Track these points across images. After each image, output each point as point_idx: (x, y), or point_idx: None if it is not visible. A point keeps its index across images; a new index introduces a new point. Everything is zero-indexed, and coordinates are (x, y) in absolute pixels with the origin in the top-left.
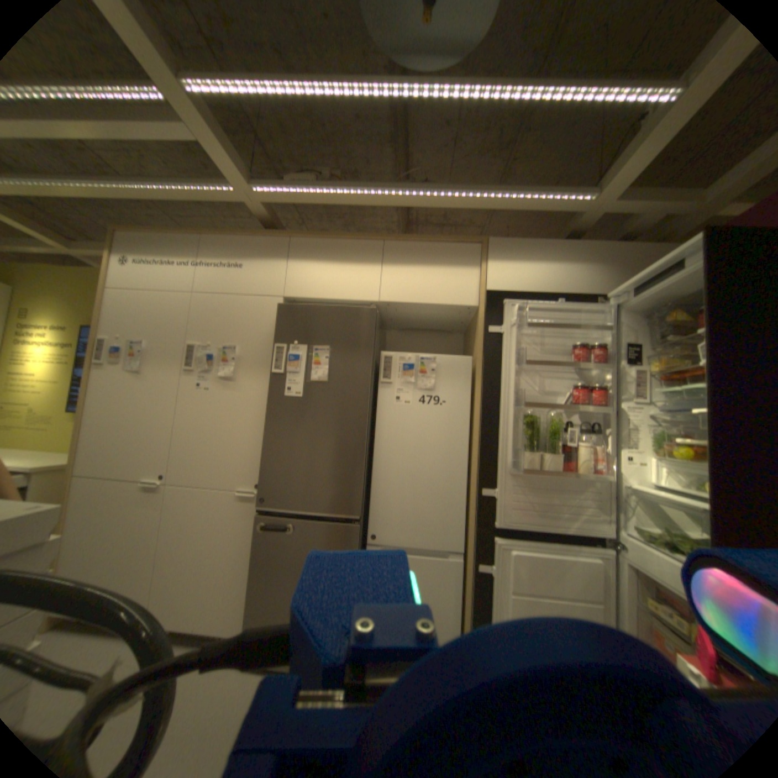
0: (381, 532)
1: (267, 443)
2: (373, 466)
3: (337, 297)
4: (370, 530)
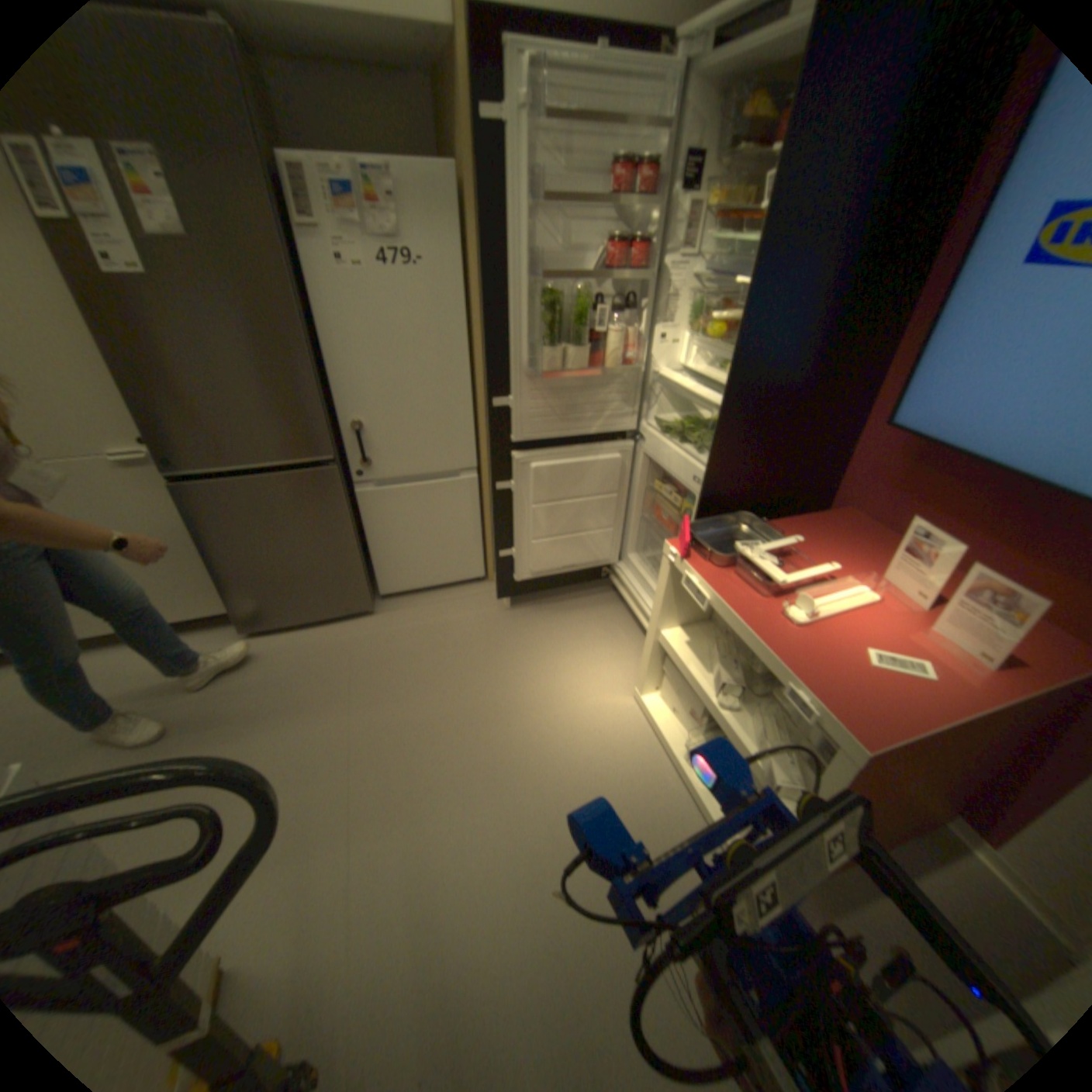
0: (370, 465)
1: (123, 371)
2: (331, 379)
3: None
4: (354, 467)
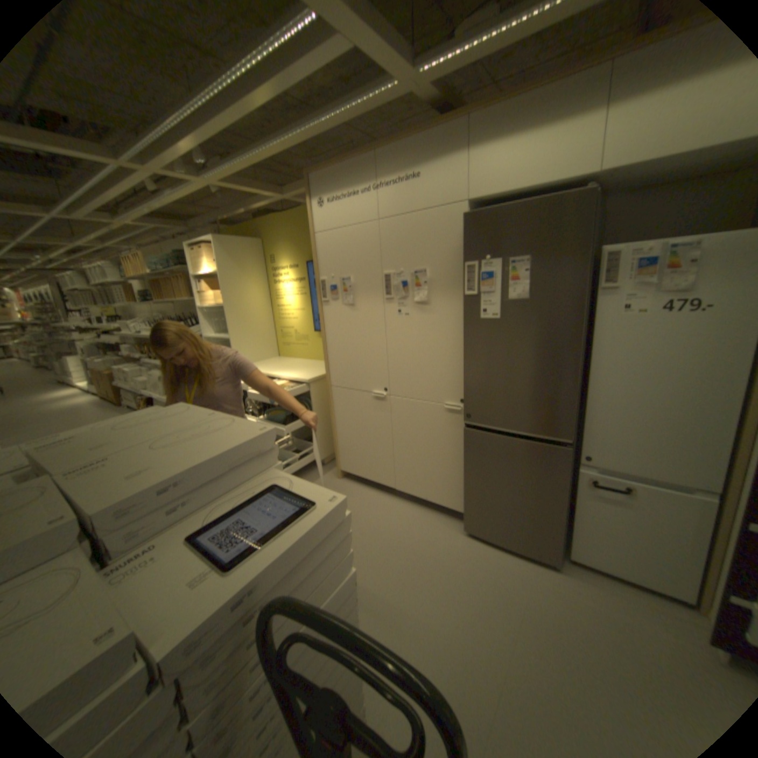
0: (599, 455)
1: (468, 365)
2: (589, 386)
3: (538, 180)
4: (585, 452)
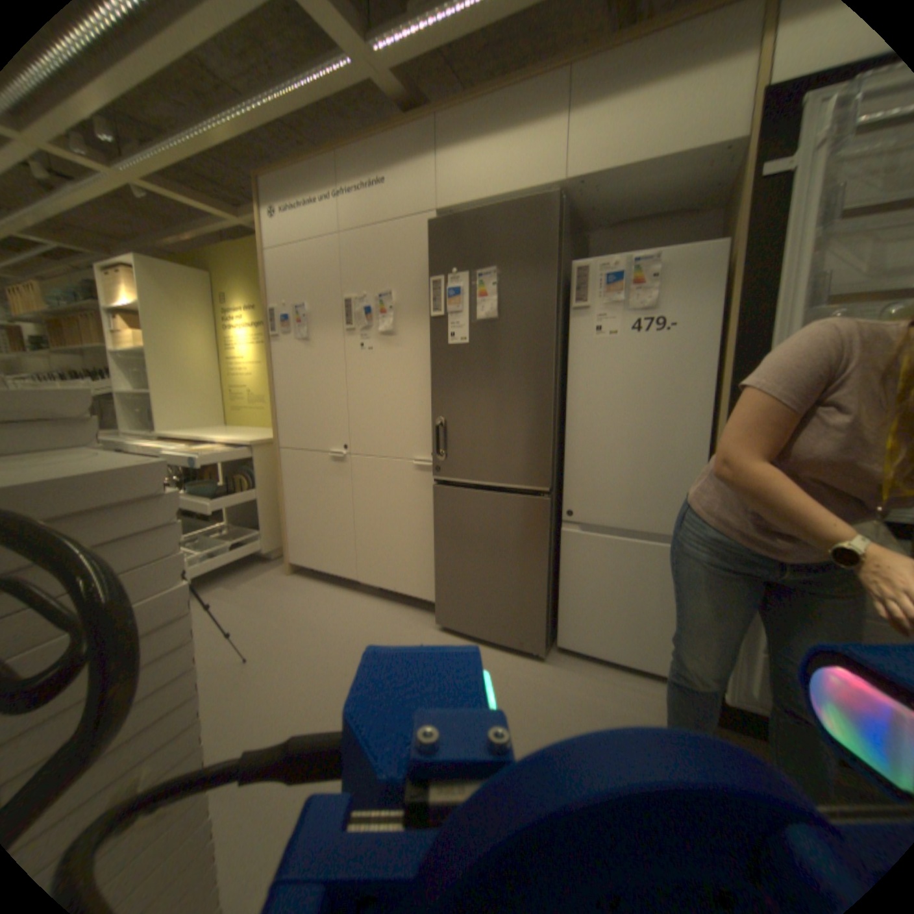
0: (580, 506)
1: (436, 403)
2: (568, 425)
3: (506, 188)
4: (565, 504)
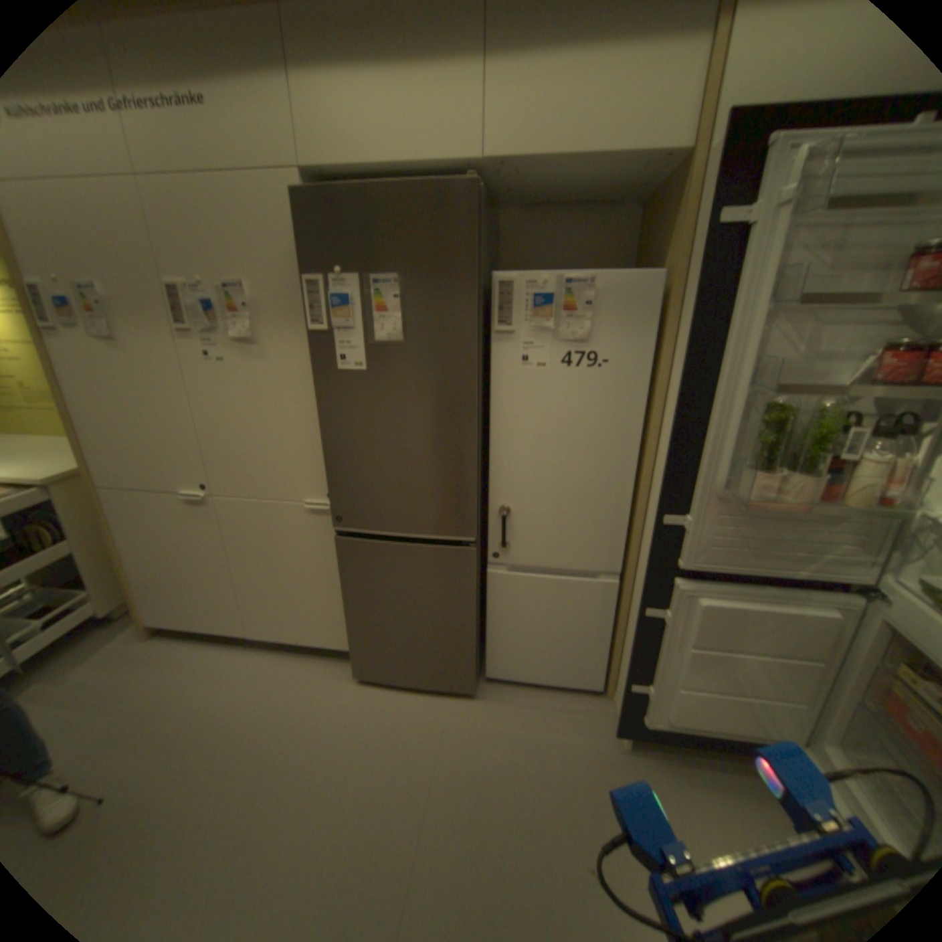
0: (506, 548)
1: (329, 442)
2: (490, 462)
3: (402, 154)
4: (490, 546)
